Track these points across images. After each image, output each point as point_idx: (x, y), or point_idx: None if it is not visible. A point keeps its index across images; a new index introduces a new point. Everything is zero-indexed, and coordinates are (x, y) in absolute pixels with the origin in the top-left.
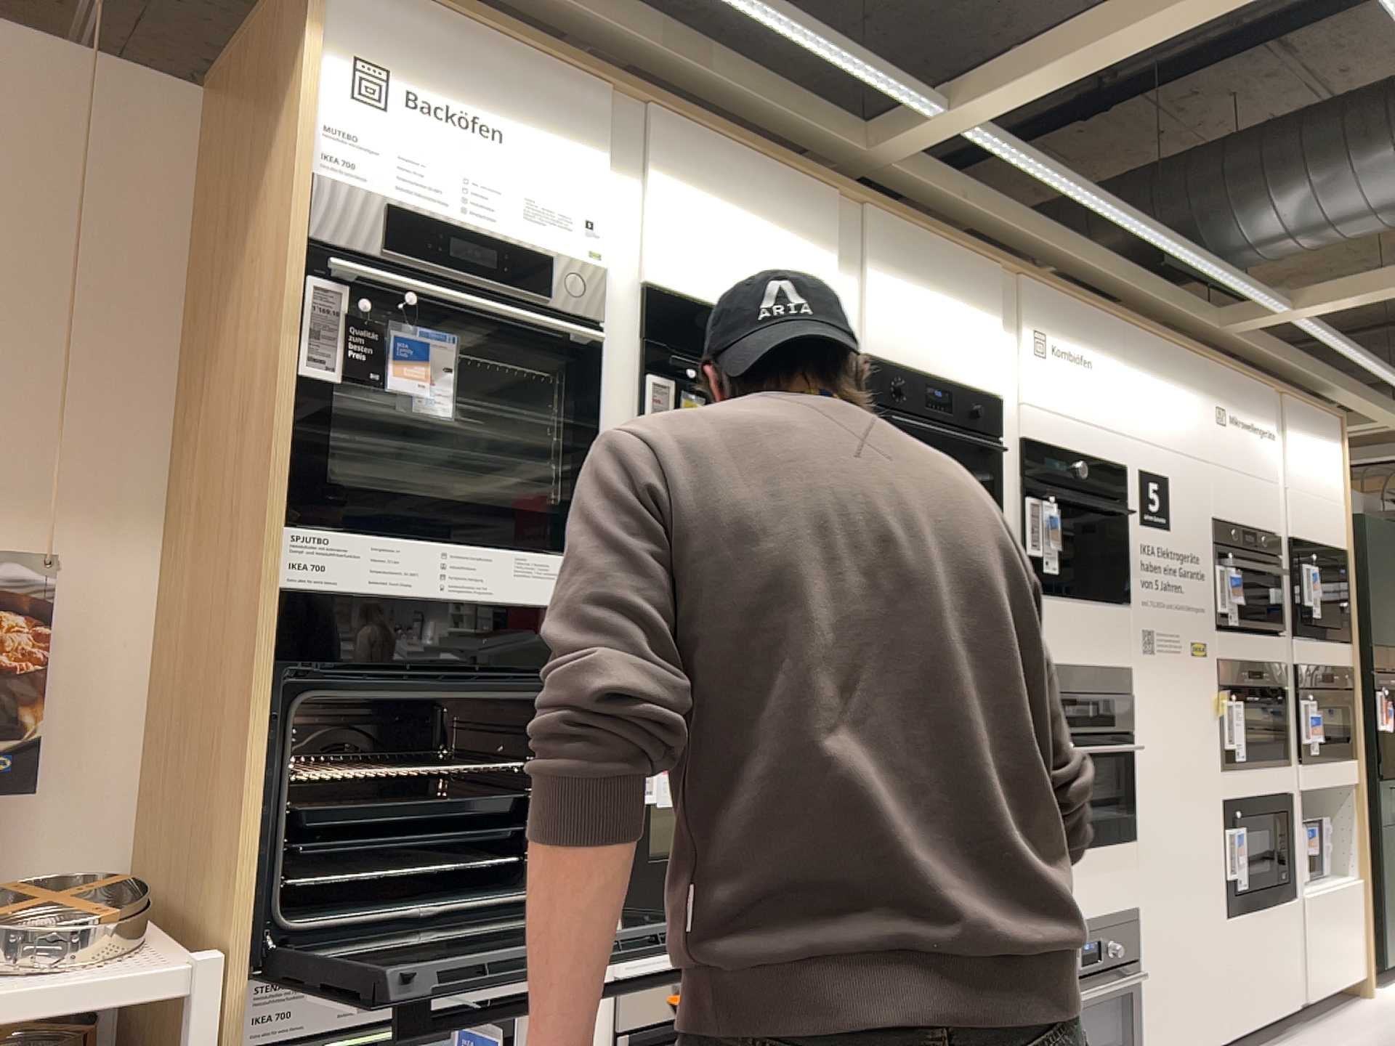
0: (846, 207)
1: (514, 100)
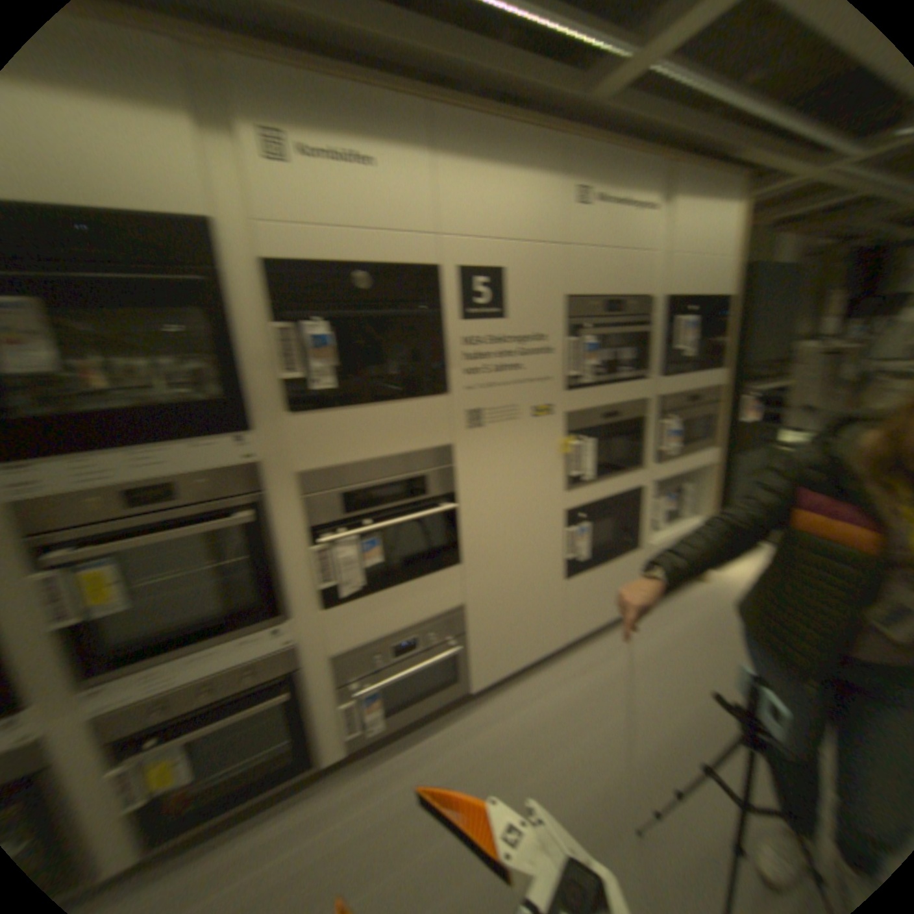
0: None
1: None
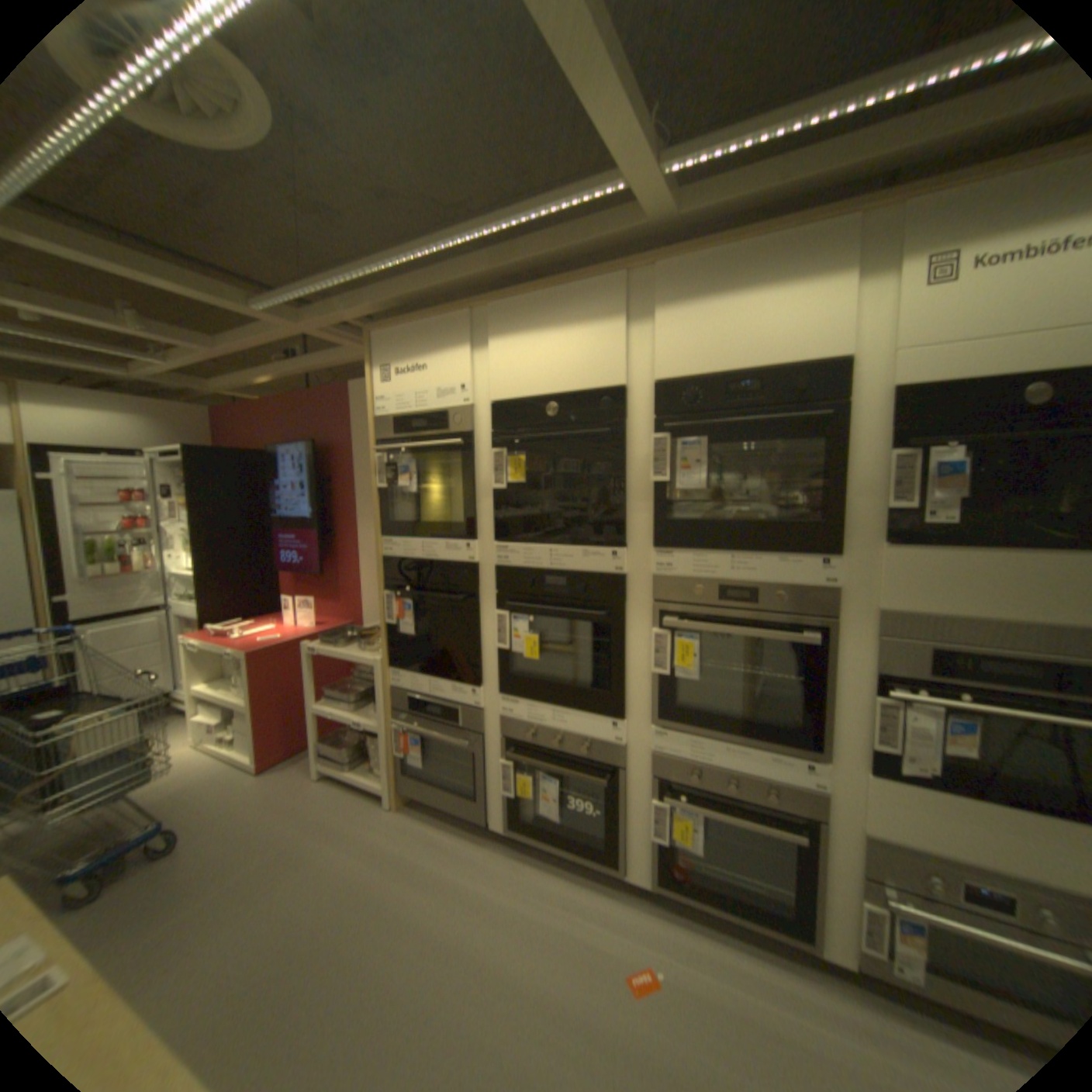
0: (634, 265)
1: (422, 342)
